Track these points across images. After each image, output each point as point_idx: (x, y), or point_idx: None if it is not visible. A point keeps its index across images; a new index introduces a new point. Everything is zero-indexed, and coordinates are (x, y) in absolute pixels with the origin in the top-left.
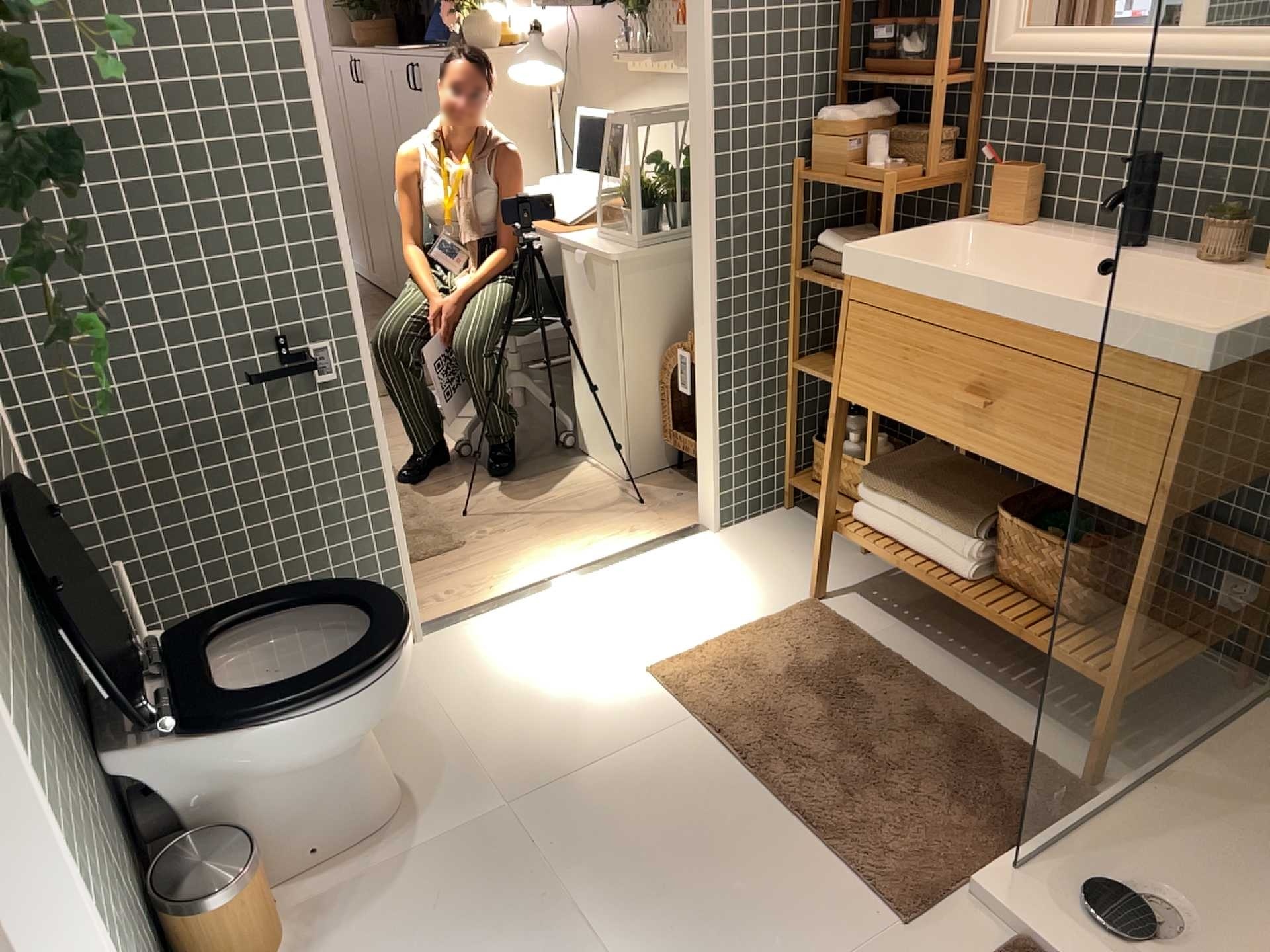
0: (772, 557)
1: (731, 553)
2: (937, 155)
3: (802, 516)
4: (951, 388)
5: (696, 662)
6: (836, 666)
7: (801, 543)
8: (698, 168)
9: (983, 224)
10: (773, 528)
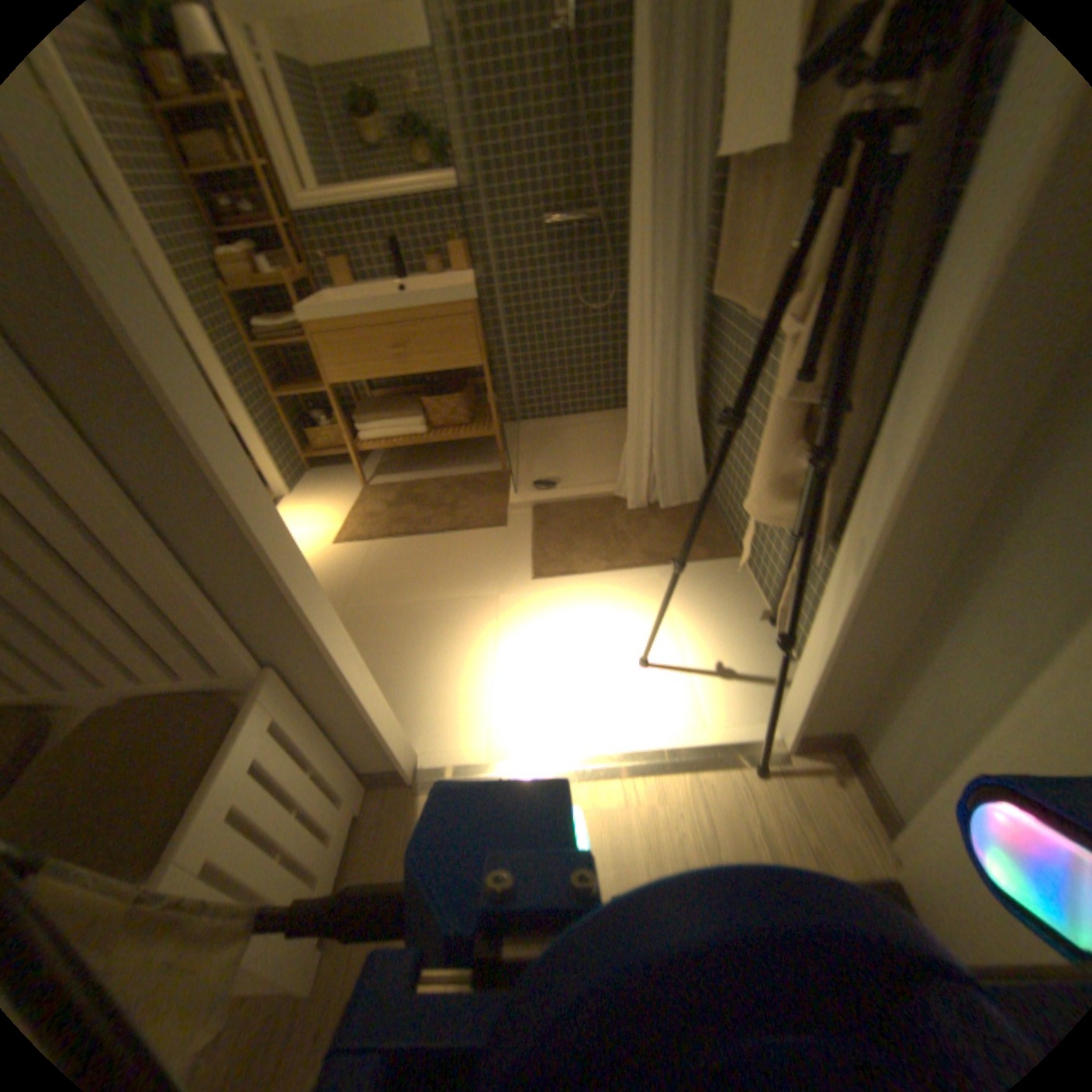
0: (324, 486)
1: (304, 495)
2: (285, 262)
3: (316, 469)
4: (371, 358)
5: (344, 529)
6: (397, 495)
7: (330, 476)
8: (165, 292)
9: (332, 287)
10: (311, 479)
